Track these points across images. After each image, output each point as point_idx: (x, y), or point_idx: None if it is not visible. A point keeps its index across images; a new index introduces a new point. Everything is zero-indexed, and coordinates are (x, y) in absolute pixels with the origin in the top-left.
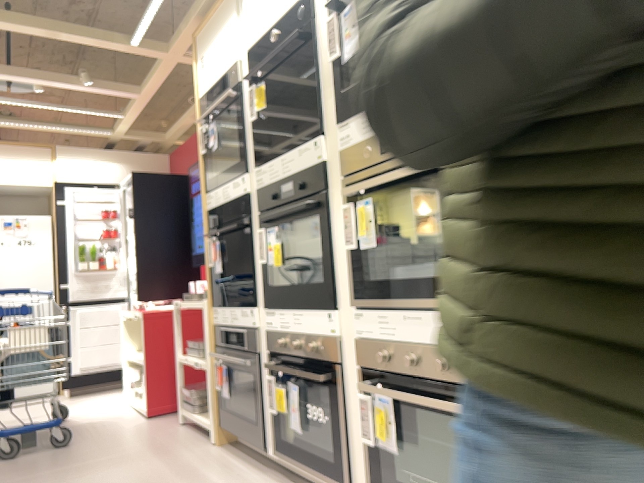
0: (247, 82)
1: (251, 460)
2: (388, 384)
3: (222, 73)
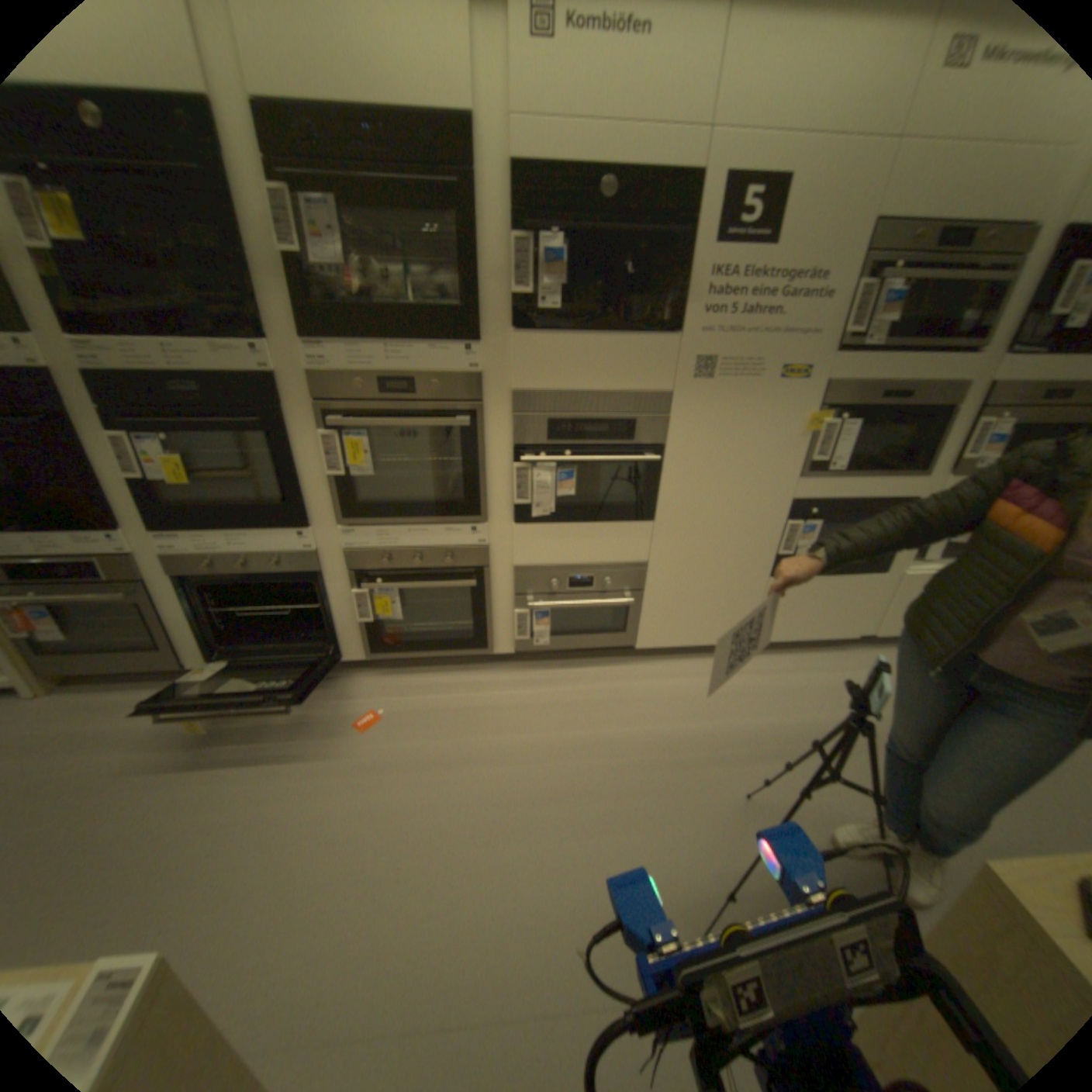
0: None
1: (140, 685)
2: (388, 578)
3: None
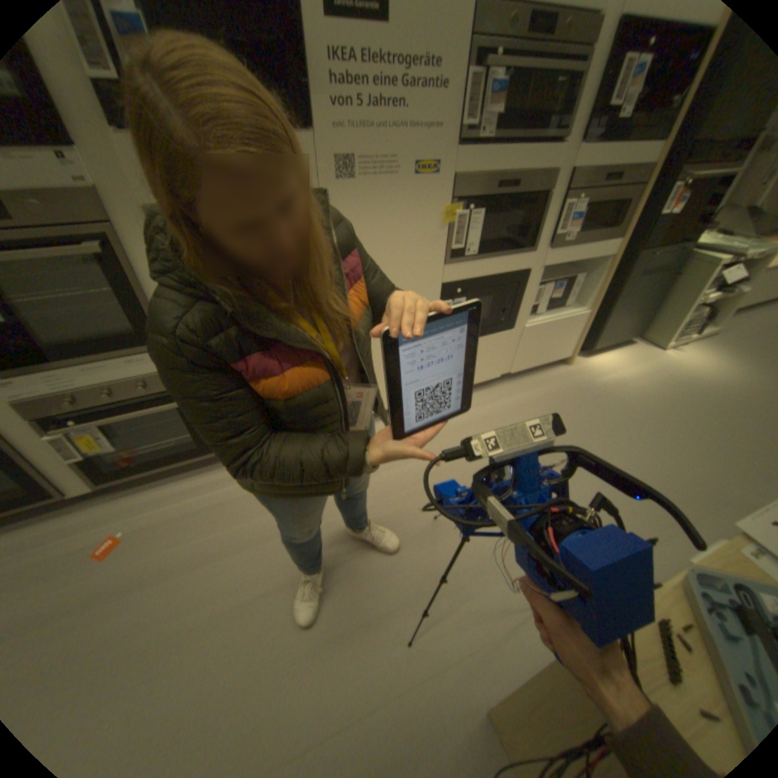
0: None
1: None
2: (79, 419)
3: None
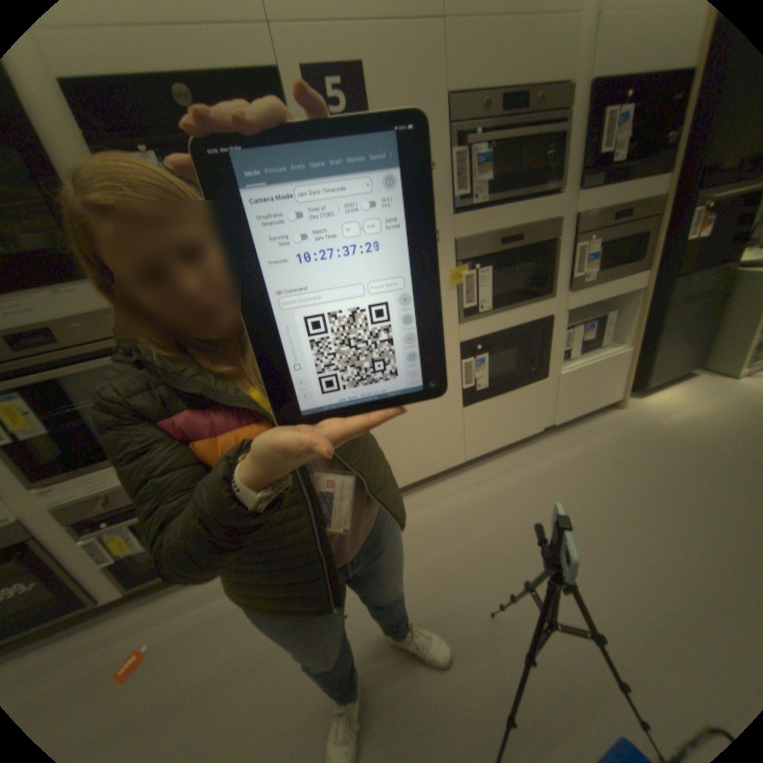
0: None
1: None
2: (111, 520)
3: None
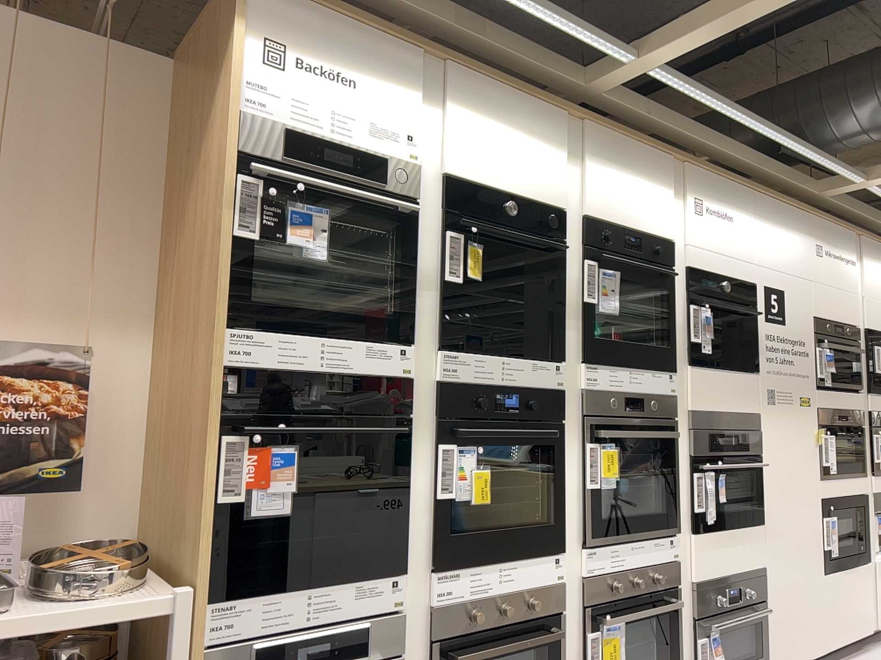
0: (430, 211)
1: None
2: (612, 611)
3: (364, 144)
